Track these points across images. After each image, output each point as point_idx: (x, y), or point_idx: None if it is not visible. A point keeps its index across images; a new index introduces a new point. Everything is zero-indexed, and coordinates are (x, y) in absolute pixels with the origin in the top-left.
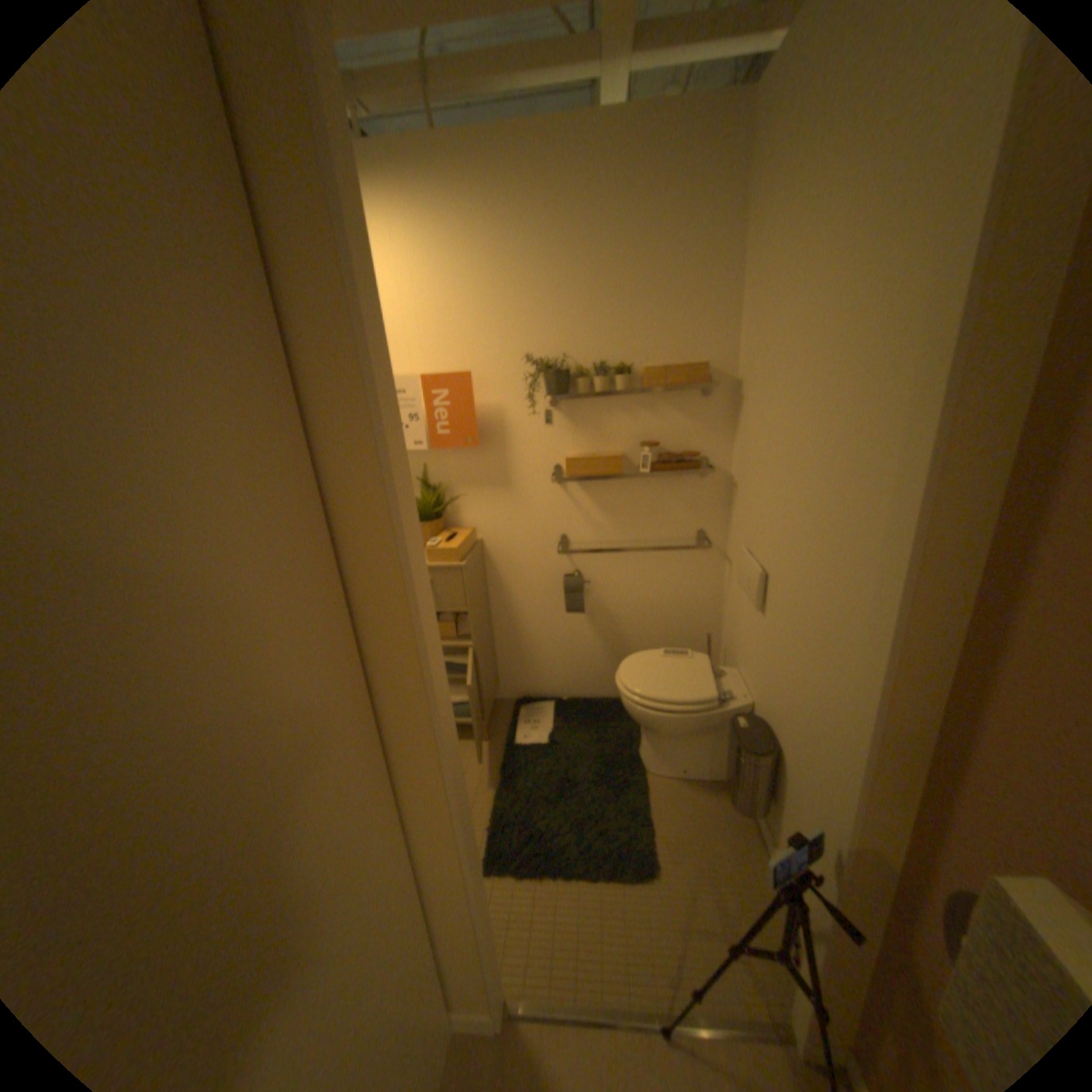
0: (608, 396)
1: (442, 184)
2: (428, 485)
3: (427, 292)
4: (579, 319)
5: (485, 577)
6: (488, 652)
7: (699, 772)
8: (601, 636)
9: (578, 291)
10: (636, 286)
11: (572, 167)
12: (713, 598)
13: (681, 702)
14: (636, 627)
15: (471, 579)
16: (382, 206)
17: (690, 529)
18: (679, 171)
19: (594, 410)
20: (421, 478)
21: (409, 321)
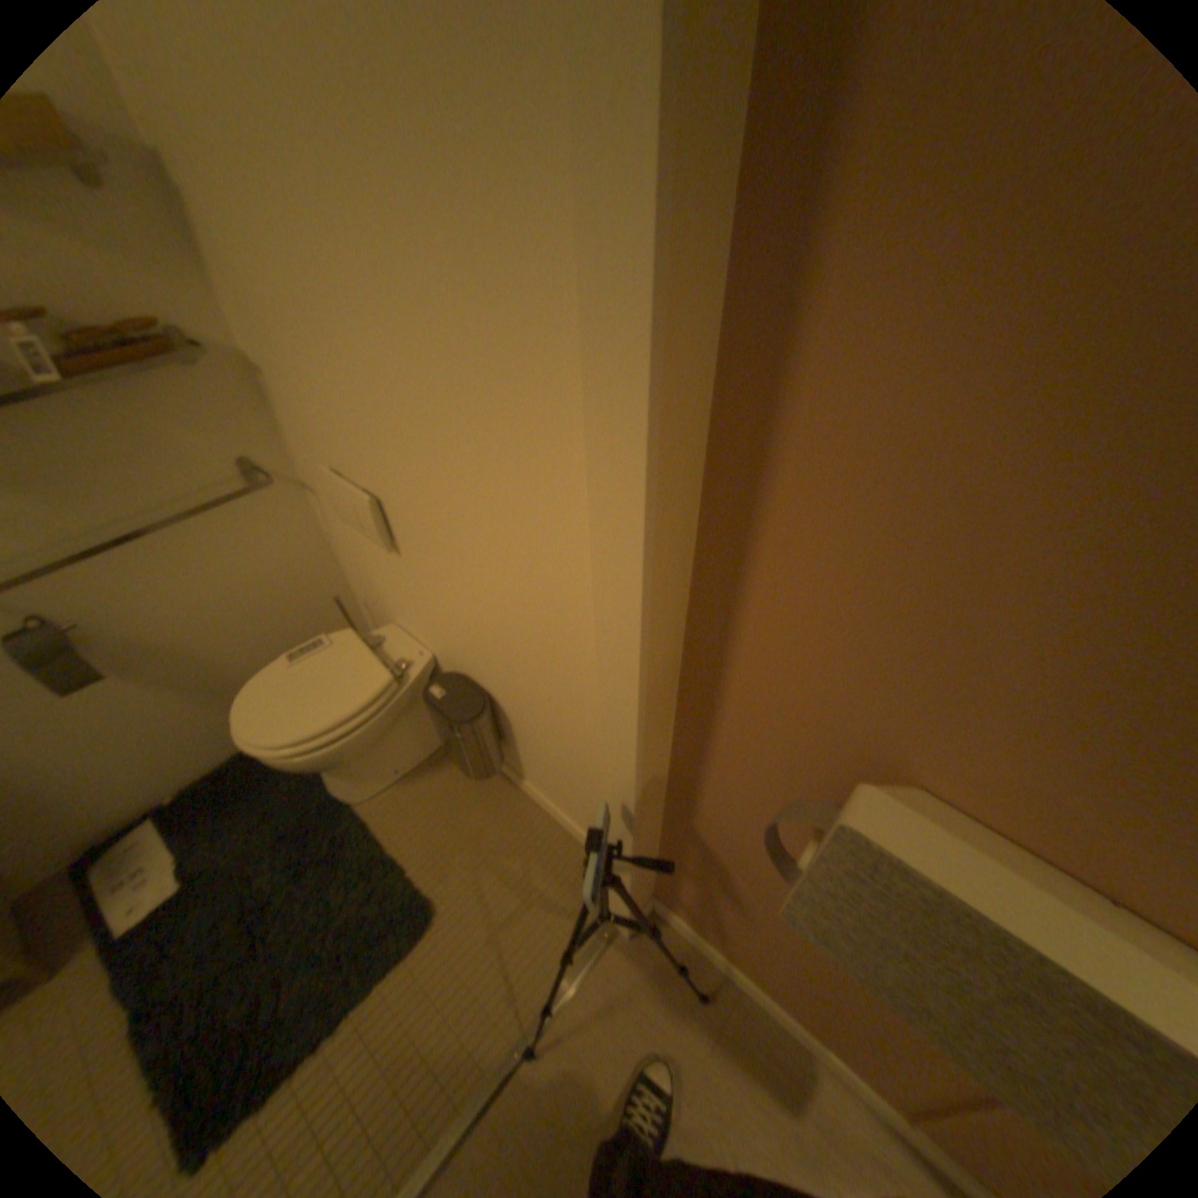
0: None
1: None
2: None
3: None
4: None
5: None
6: None
7: (408, 761)
8: (165, 688)
9: None
10: None
11: None
12: (313, 549)
13: (348, 716)
14: (219, 643)
15: None
16: None
17: (218, 464)
18: None
19: None
20: None
21: None
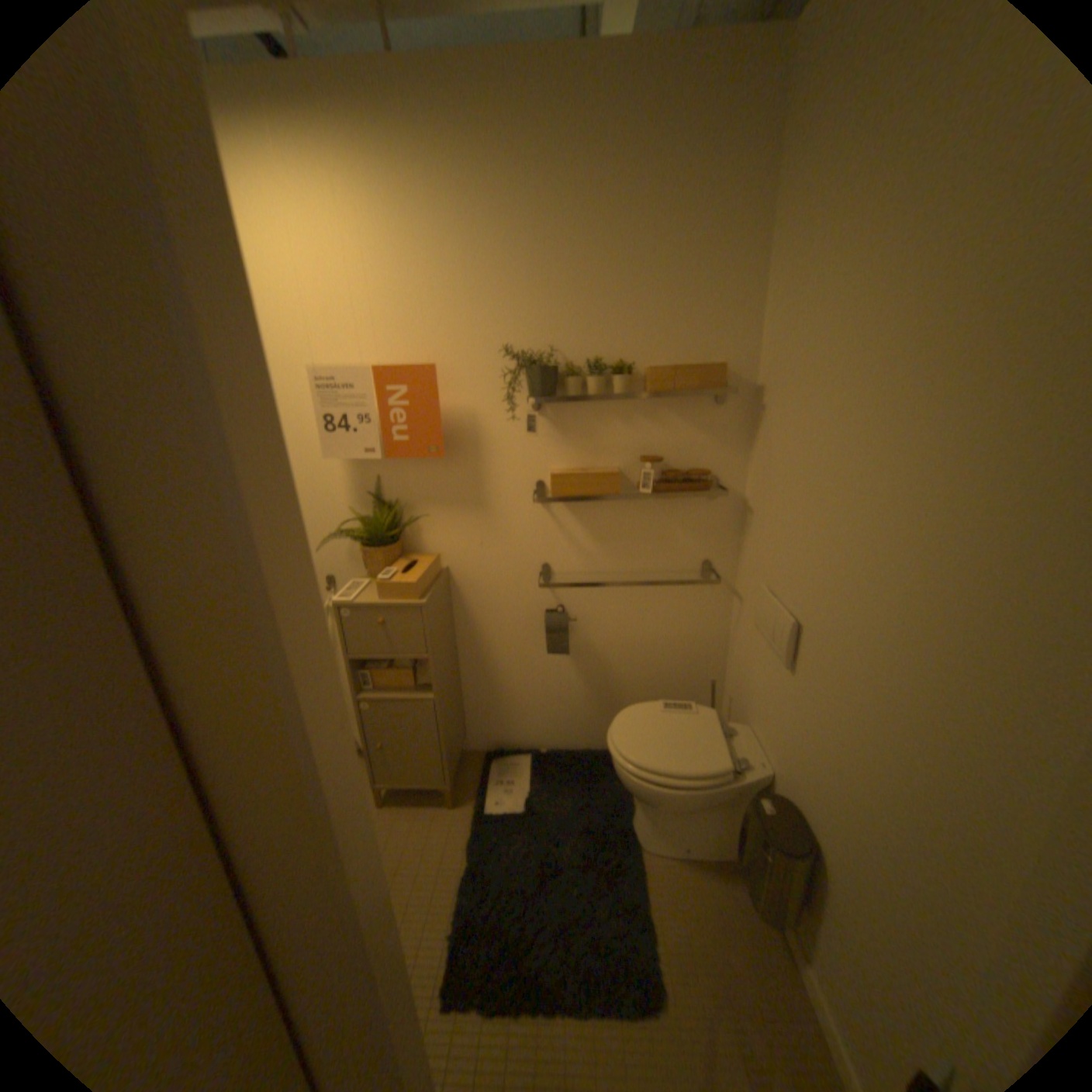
0: (603, 400)
1: (400, 125)
2: (382, 501)
3: (381, 263)
4: (569, 305)
5: (451, 611)
6: (454, 700)
7: (705, 851)
8: (587, 680)
9: (568, 270)
10: (639, 266)
11: (565, 113)
12: (717, 637)
13: (689, 775)
14: (628, 669)
15: (433, 618)
16: (323, 150)
17: (694, 559)
18: (697, 125)
19: (585, 415)
20: (373, 492)
21: (358, 299)
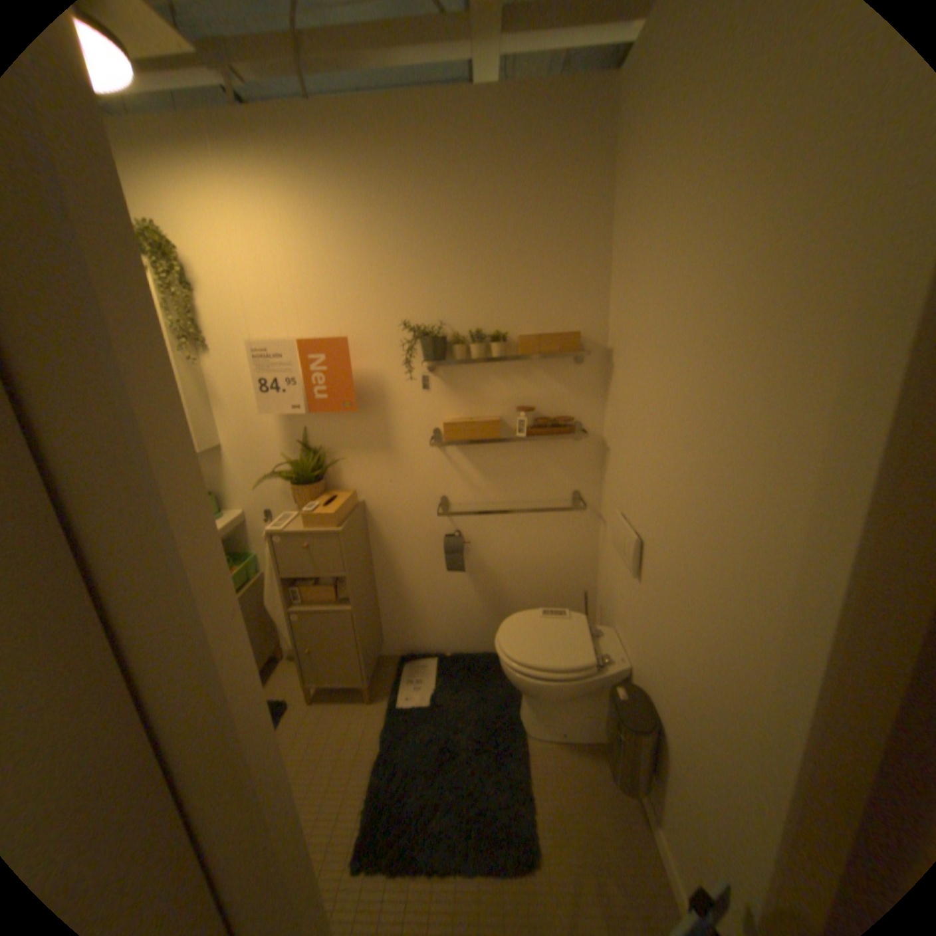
0: (484, 363)
1: (316, 153)
2: (308, 448)
3: (304, 258)
4: (454, 288)
5: (367, 537)
6: (370, 612)
7: (578, 735)
8: (482, 593)
9: (452, 261)
10: (509, 257)
11: (445, 142)
12: (588, 555)
13: (559, 669)
14: (516, 583)
15: (349, 543)
16: (256, 173)
17: (565, 490)
18: (548, 149)
19: (471, 375)
20: (301, 440)
21: (286, 287)
